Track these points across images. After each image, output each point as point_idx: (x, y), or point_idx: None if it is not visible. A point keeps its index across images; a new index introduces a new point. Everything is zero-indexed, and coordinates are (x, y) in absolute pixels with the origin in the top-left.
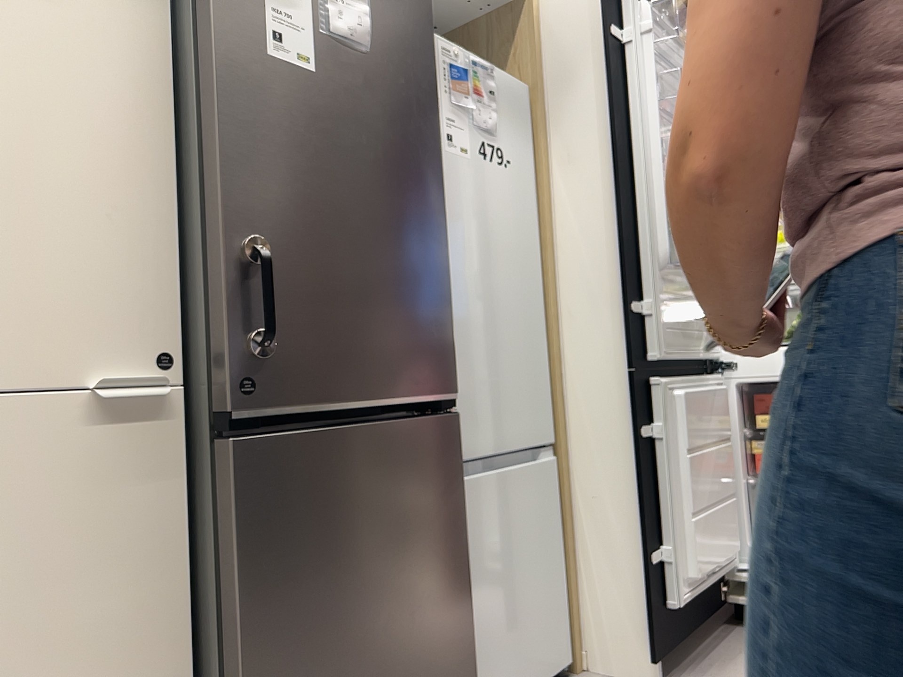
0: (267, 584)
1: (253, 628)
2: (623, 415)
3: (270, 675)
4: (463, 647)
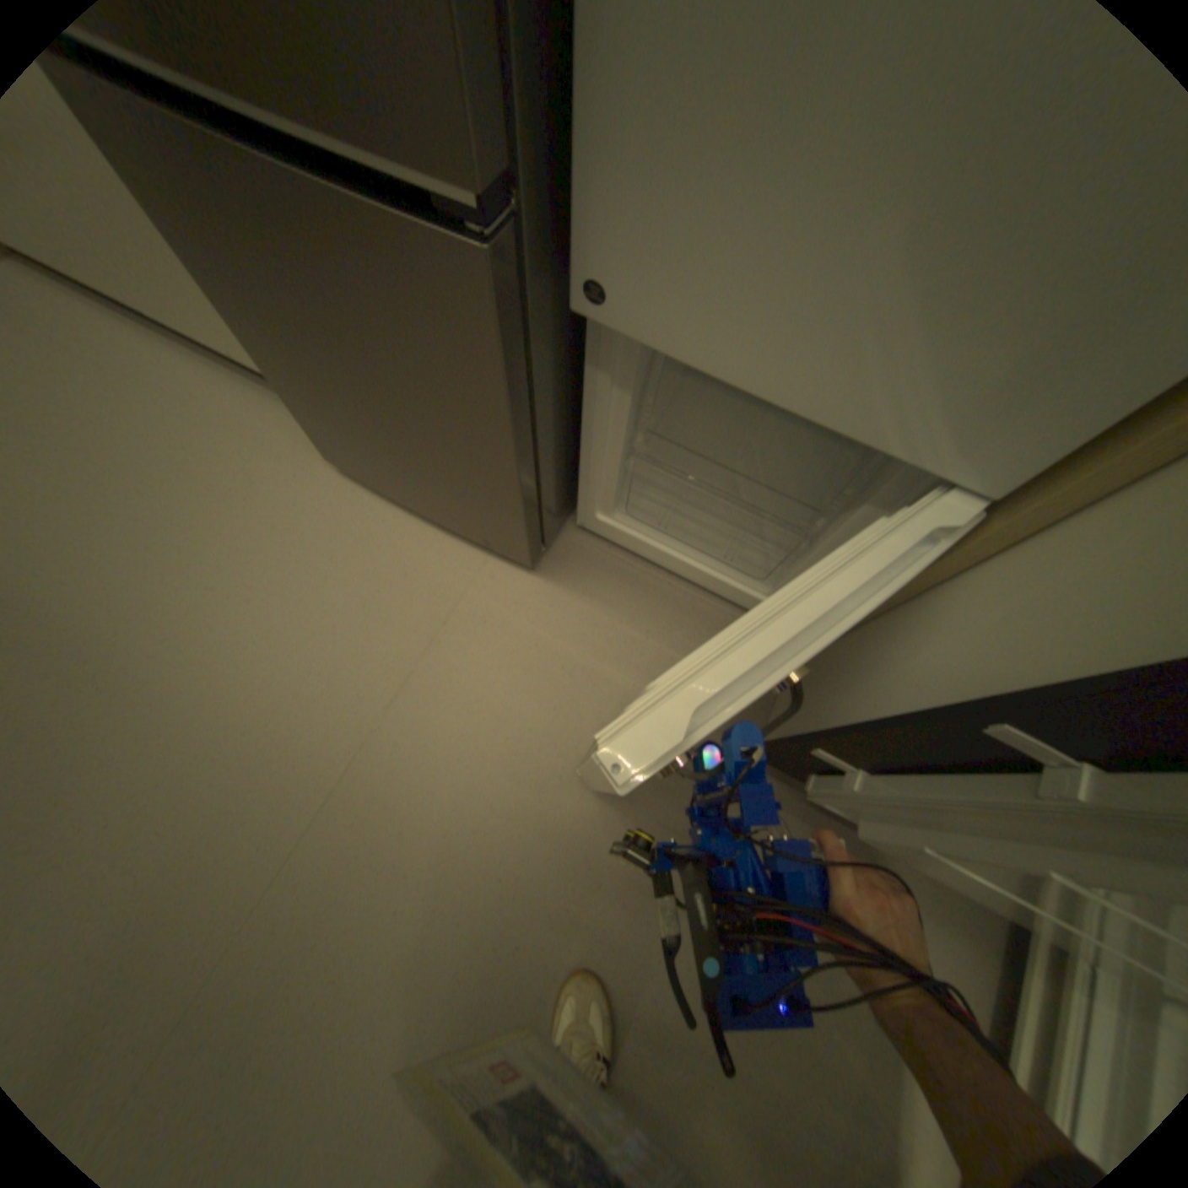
0: (204, 268)
1: (214, 295)
2: (1091, 653)
3: (256, 345)
4: (511, 501)
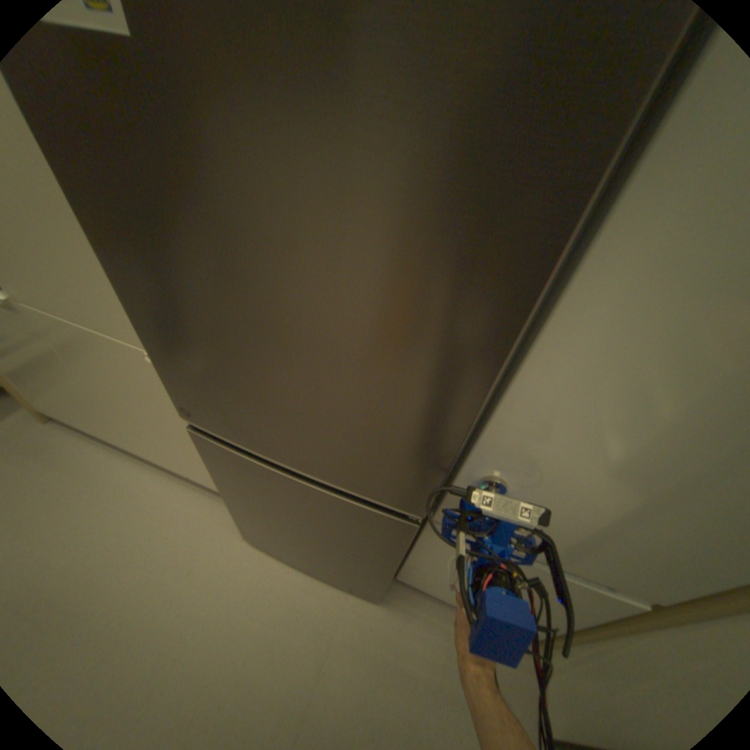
0: (226, 483)
1: (223, 488)
2: None
3: (236, 504)
4: (378, 579)
